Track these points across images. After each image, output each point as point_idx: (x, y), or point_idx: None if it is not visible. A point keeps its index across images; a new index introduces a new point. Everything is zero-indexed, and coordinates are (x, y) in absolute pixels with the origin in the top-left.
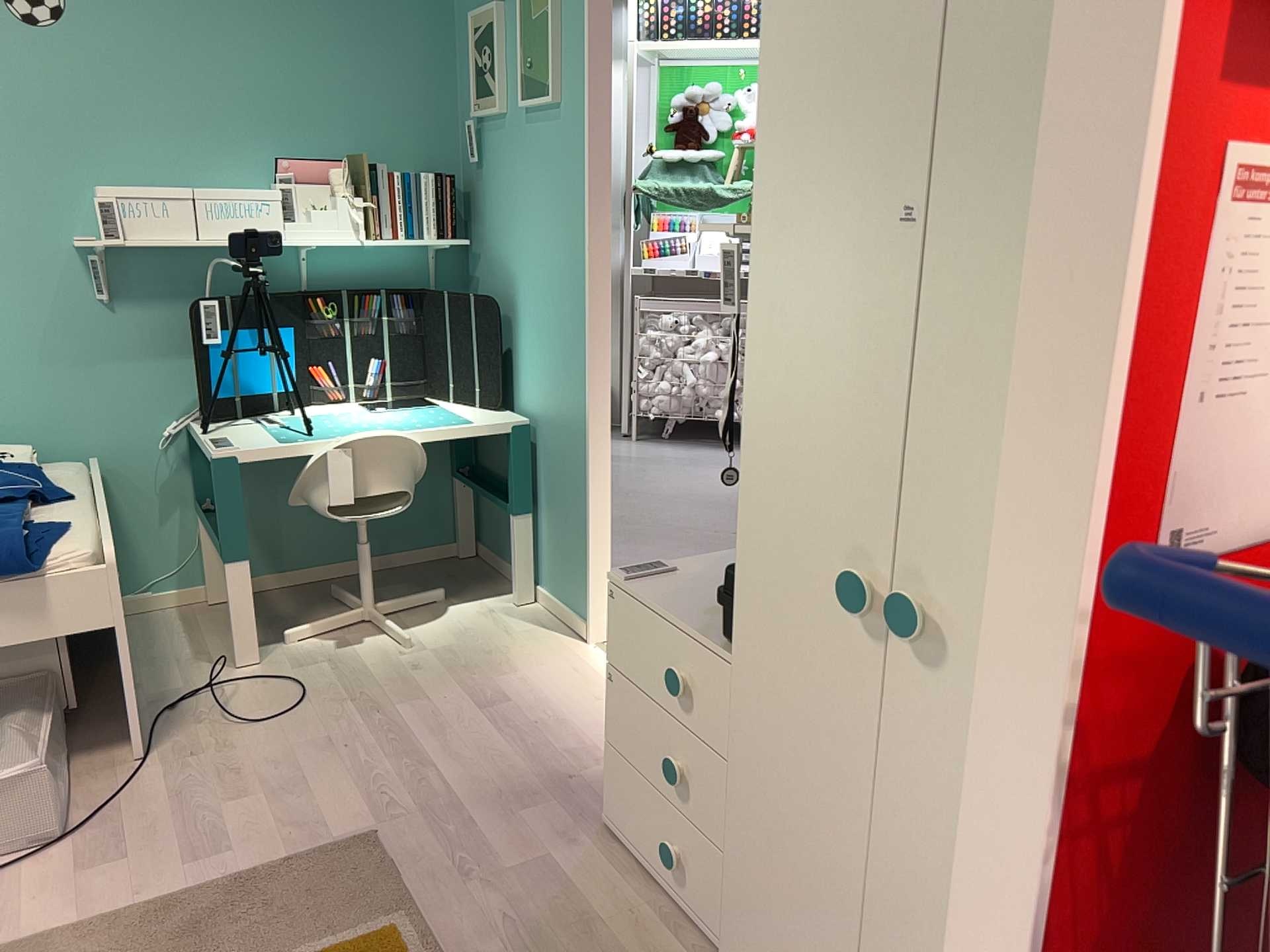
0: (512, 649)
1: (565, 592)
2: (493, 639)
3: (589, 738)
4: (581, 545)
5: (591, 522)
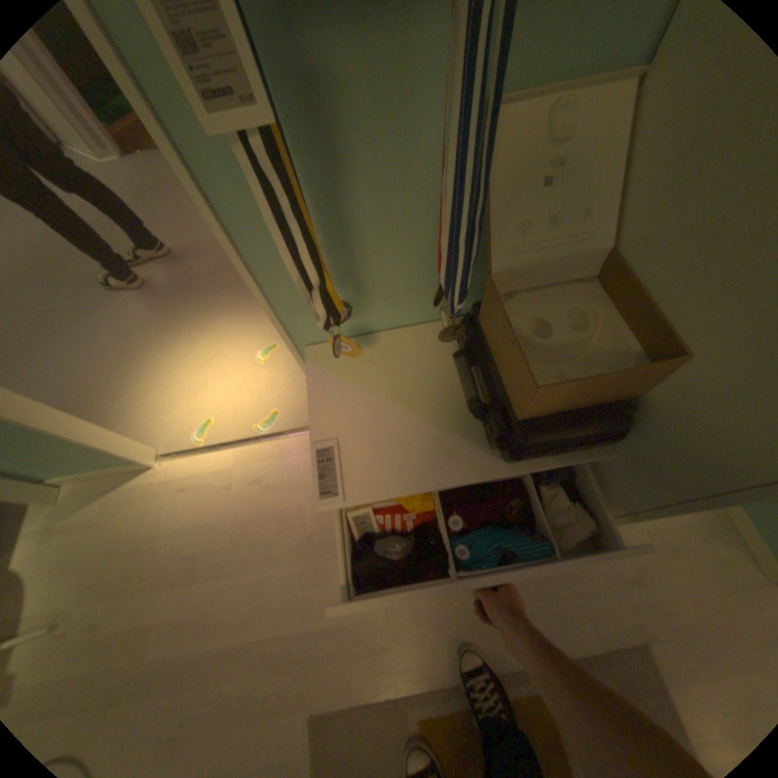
0: (120, 530)
1: (84, 467)
2: (93, 541)
3: (270, 511)
4: (64, 446)
5: (56, 432)
